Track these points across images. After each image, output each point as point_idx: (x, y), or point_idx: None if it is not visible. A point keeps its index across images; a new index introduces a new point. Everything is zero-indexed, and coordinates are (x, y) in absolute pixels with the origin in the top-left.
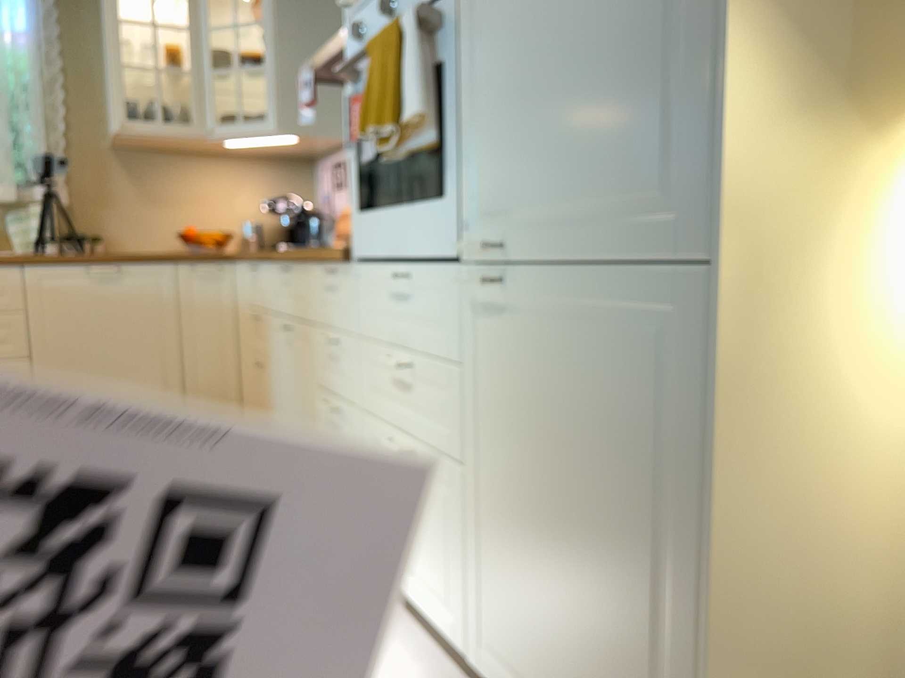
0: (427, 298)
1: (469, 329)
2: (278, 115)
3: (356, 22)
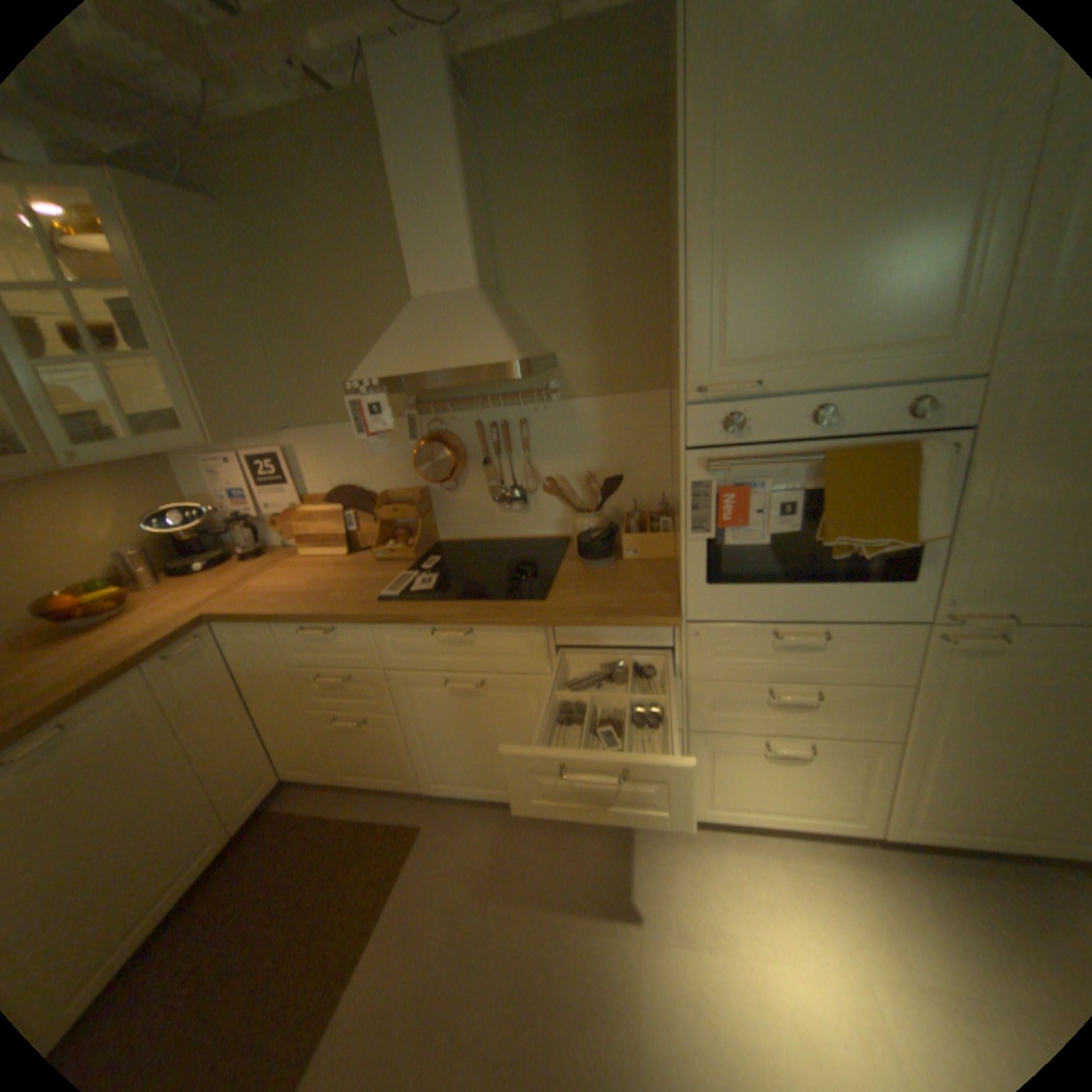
0: (853, 647)
1: (928, 663)
2: (198, 420)
3: (740, 418)
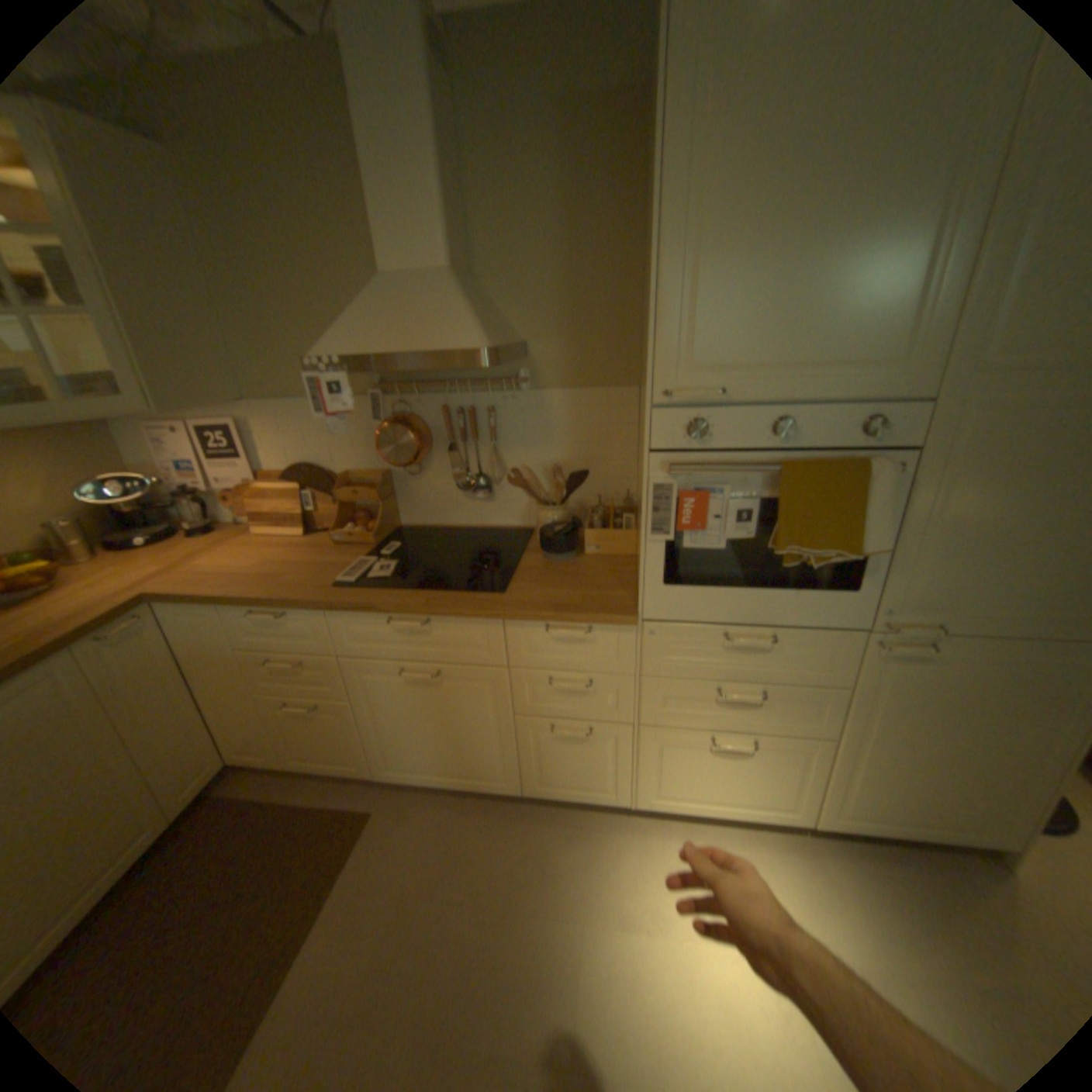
0: (797, 650)
1: (864, 668)
2: (142, 387)
3: (703, 425)
